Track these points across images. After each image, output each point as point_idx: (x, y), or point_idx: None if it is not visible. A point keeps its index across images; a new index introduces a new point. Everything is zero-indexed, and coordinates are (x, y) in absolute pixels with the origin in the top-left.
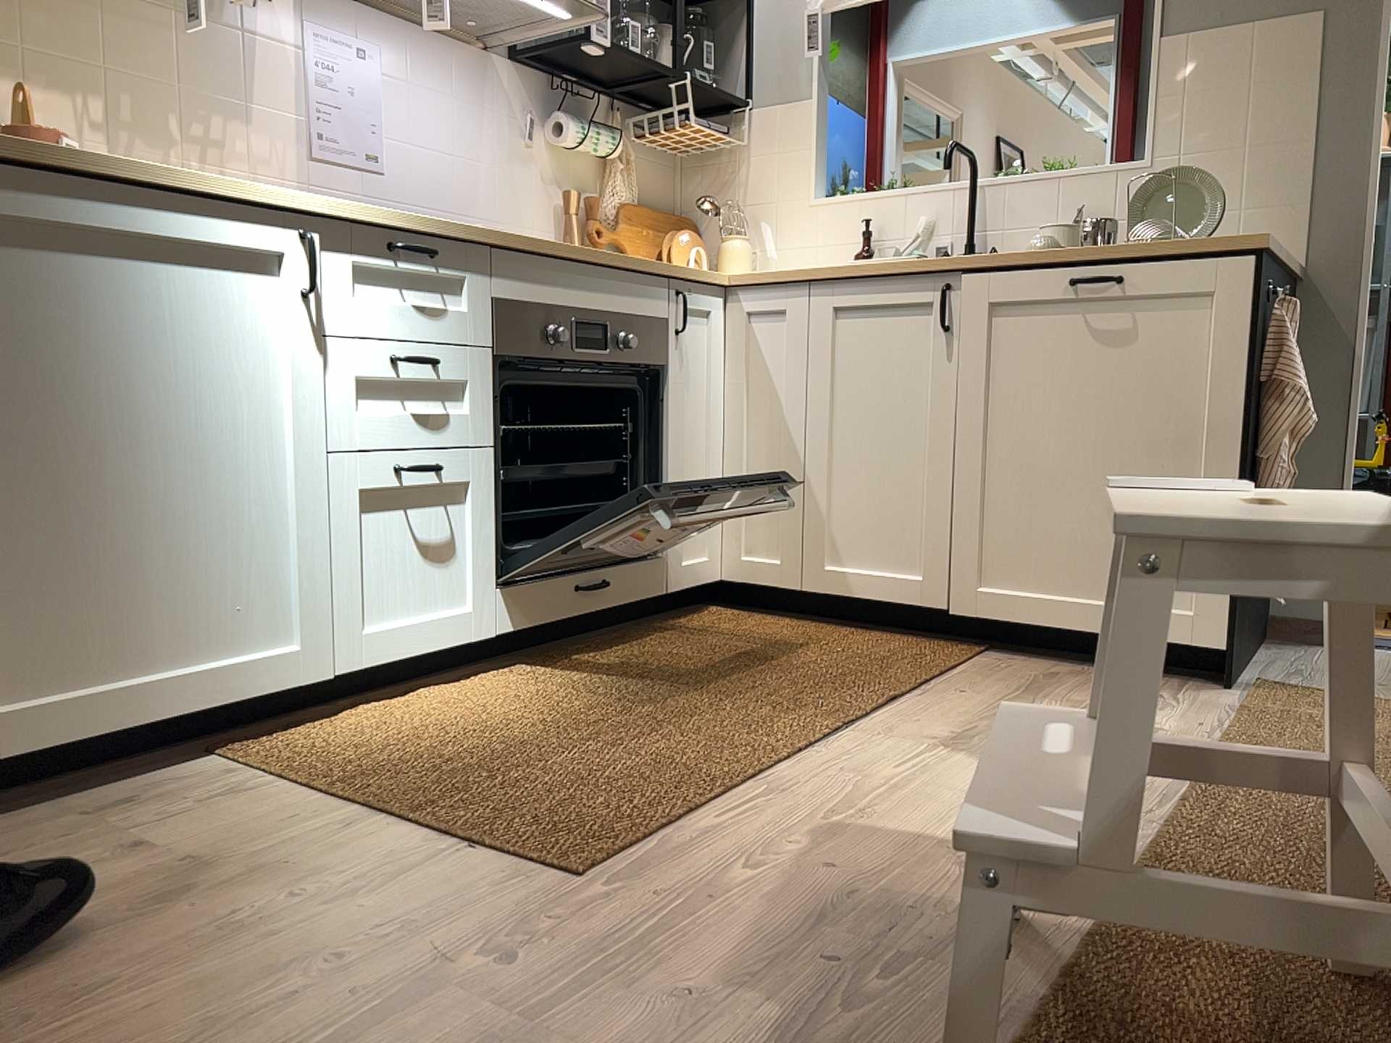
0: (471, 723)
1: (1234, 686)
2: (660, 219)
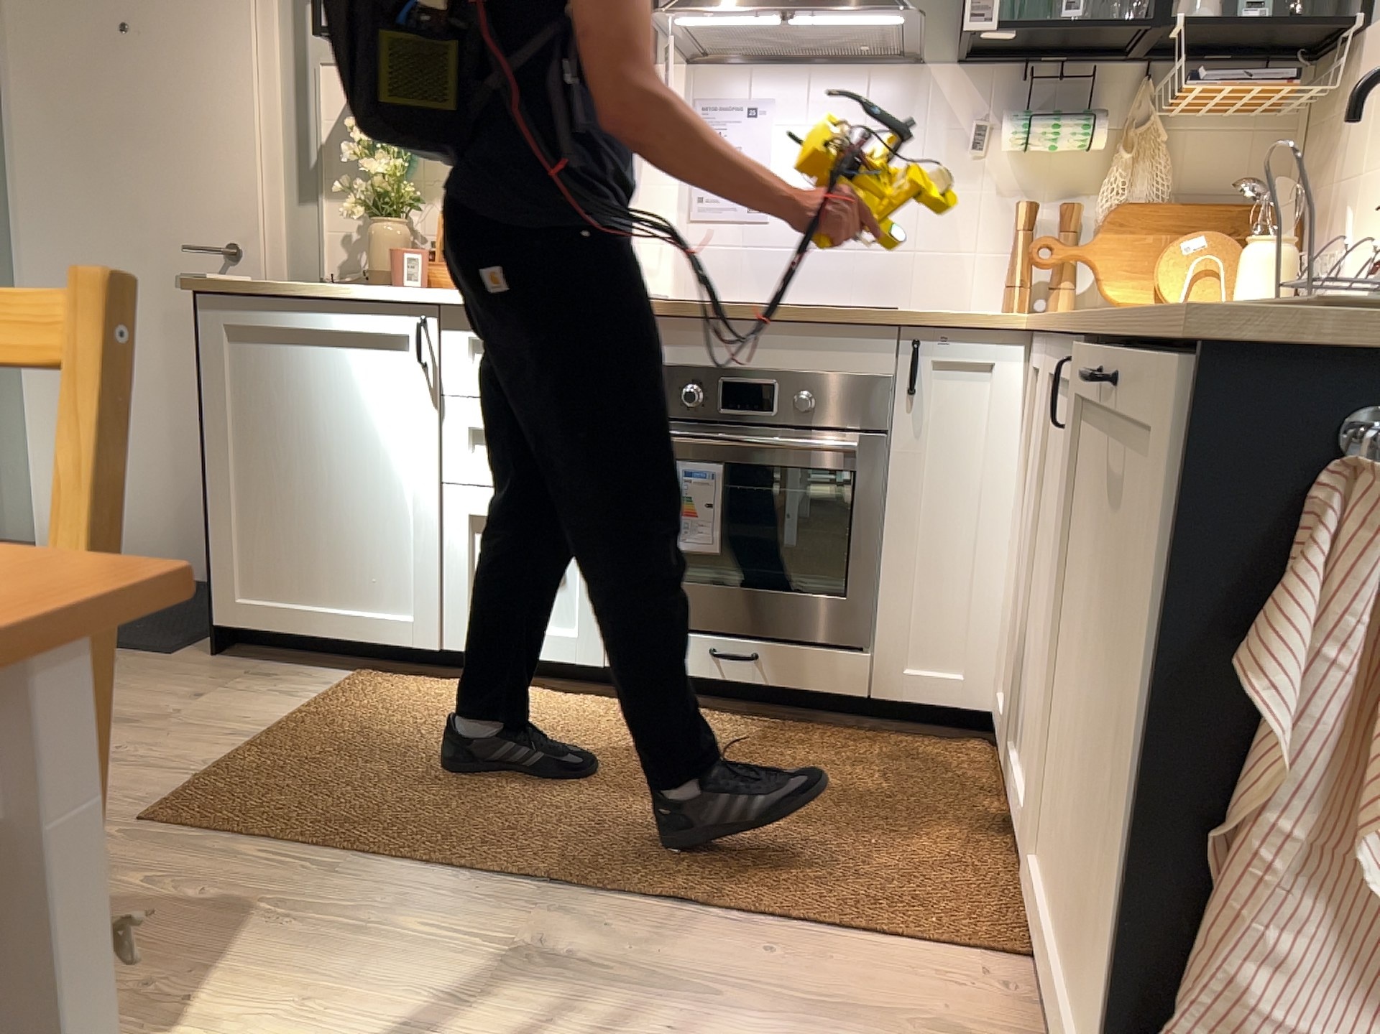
0: (443, 724)
1: None
2: (1181, 219)
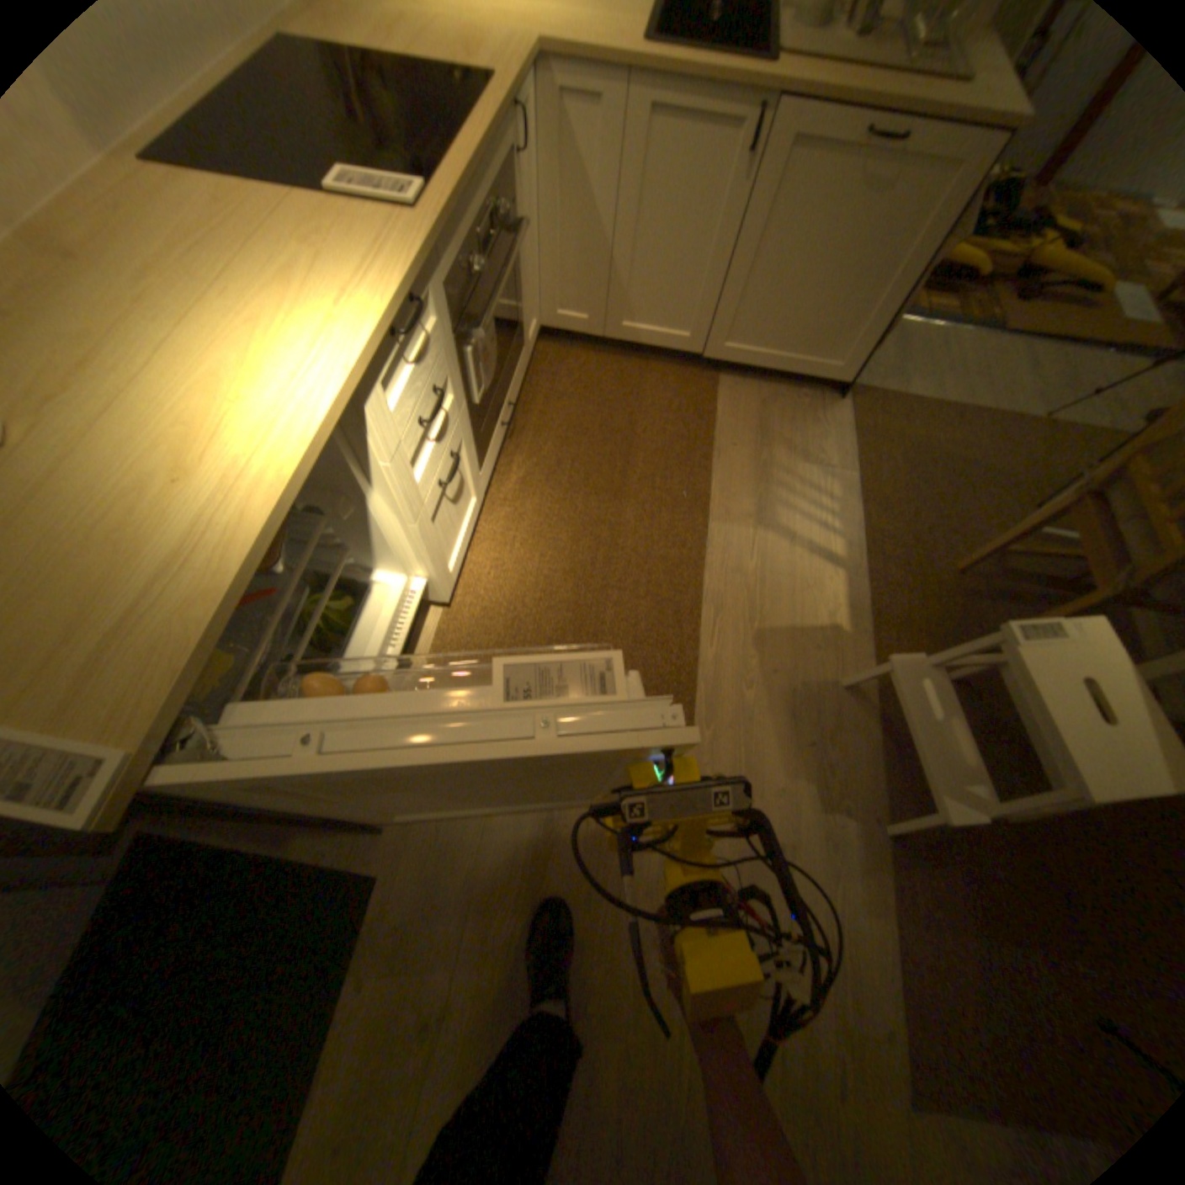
0: (535, 595)
1: (847, 400)
2: None
